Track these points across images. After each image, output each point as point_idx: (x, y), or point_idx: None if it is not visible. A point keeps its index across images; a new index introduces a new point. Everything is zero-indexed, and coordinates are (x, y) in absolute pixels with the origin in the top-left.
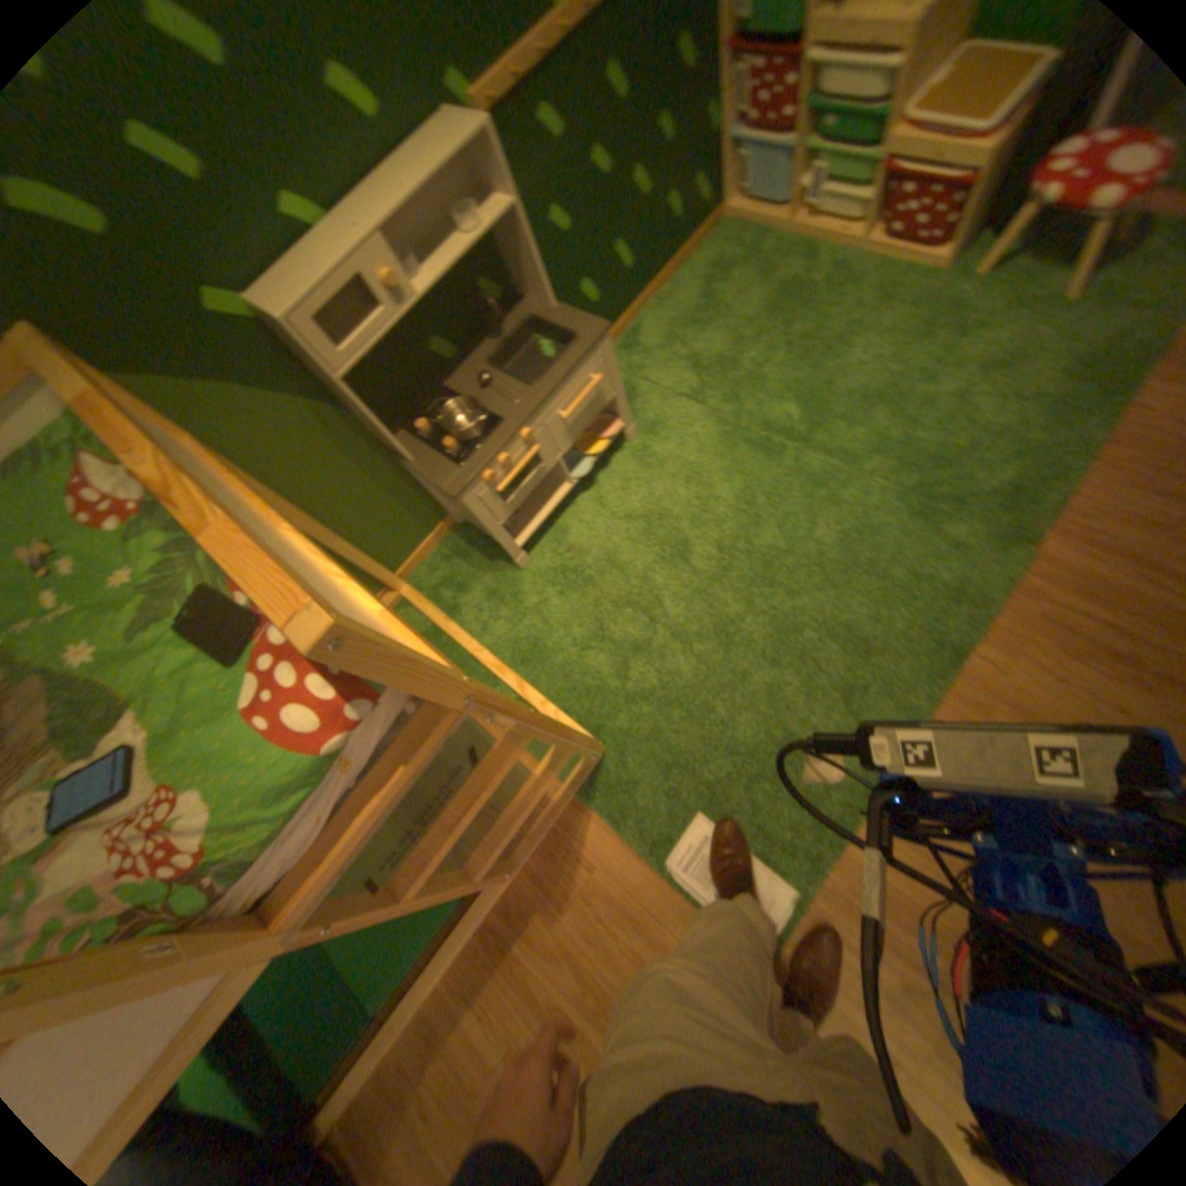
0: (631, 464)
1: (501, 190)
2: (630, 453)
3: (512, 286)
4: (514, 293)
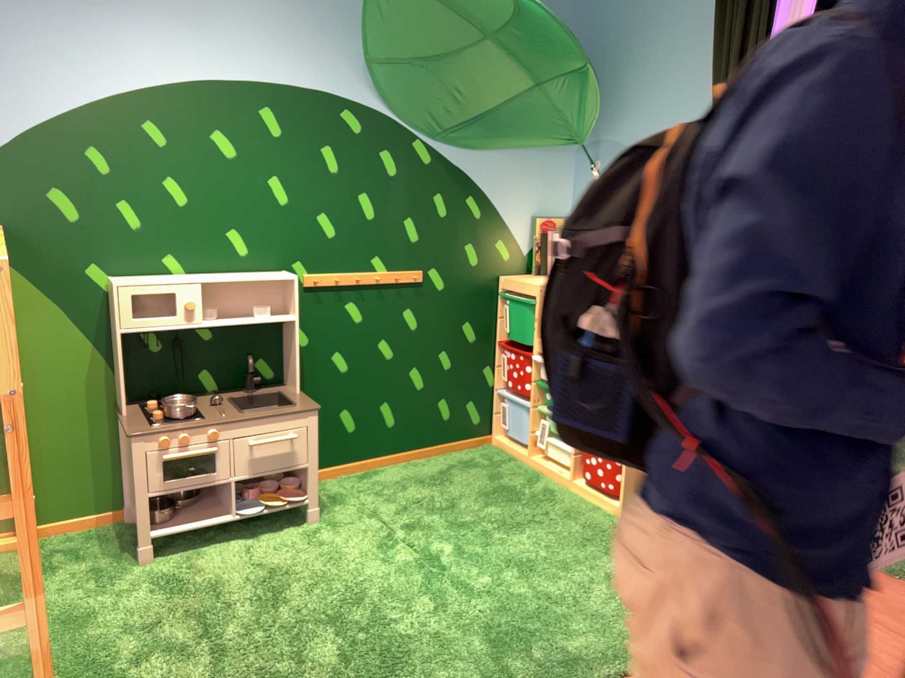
0: (300, 533)
1: (295, 314)
2: (306, 527)
3: (285, 376)
4: (284, 380)
